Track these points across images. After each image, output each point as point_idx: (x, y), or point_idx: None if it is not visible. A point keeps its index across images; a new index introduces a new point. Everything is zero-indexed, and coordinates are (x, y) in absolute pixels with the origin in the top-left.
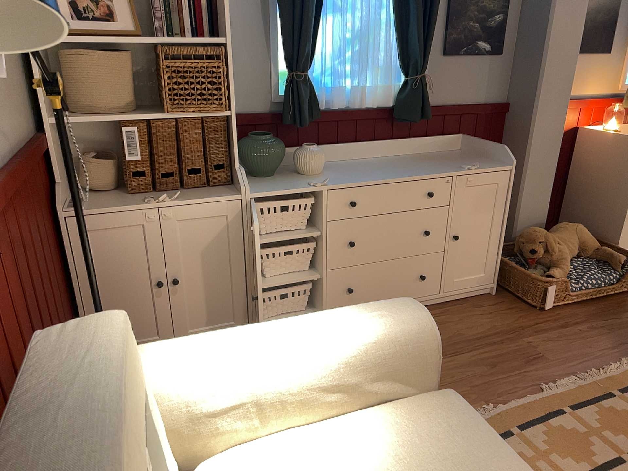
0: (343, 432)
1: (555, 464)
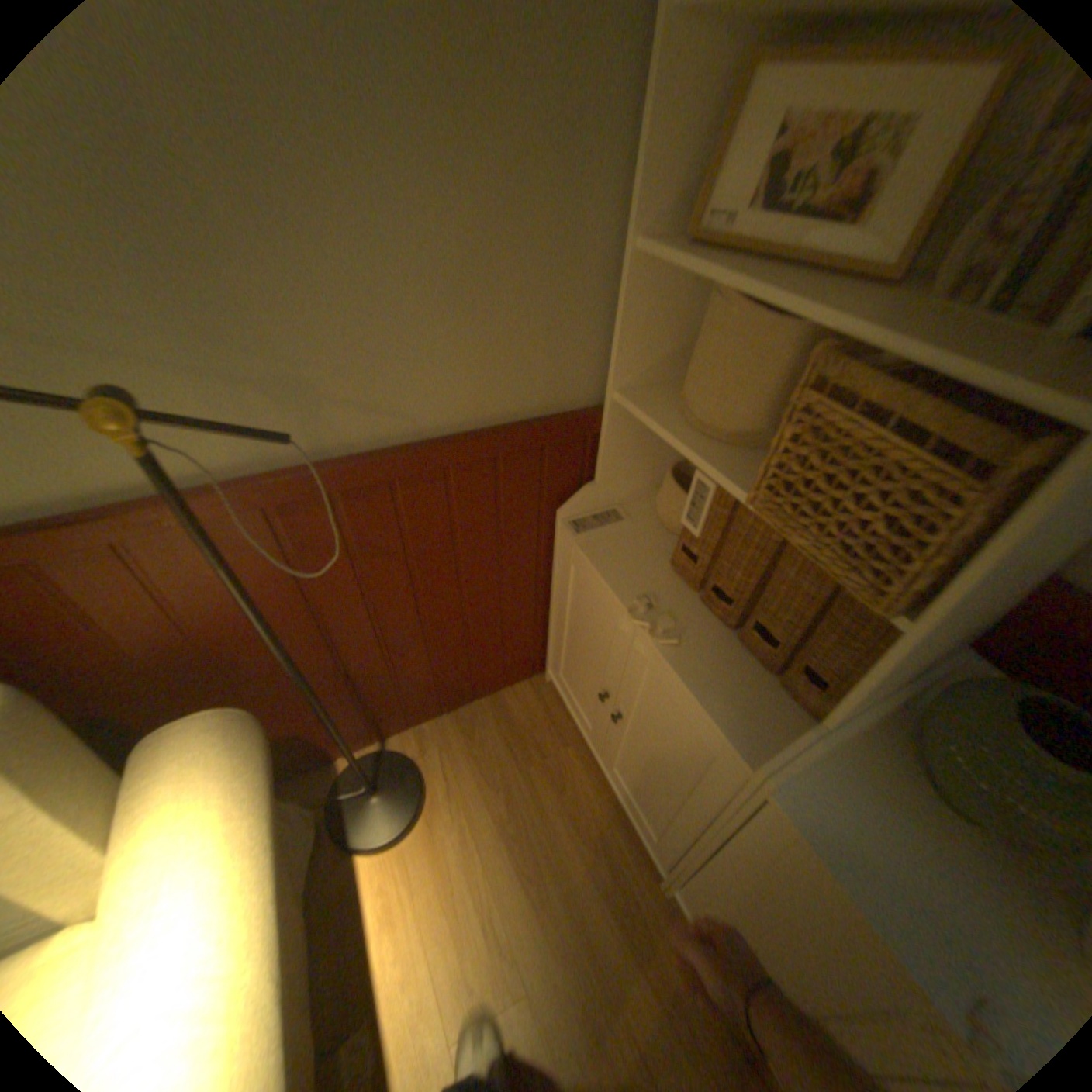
0: None
1: None
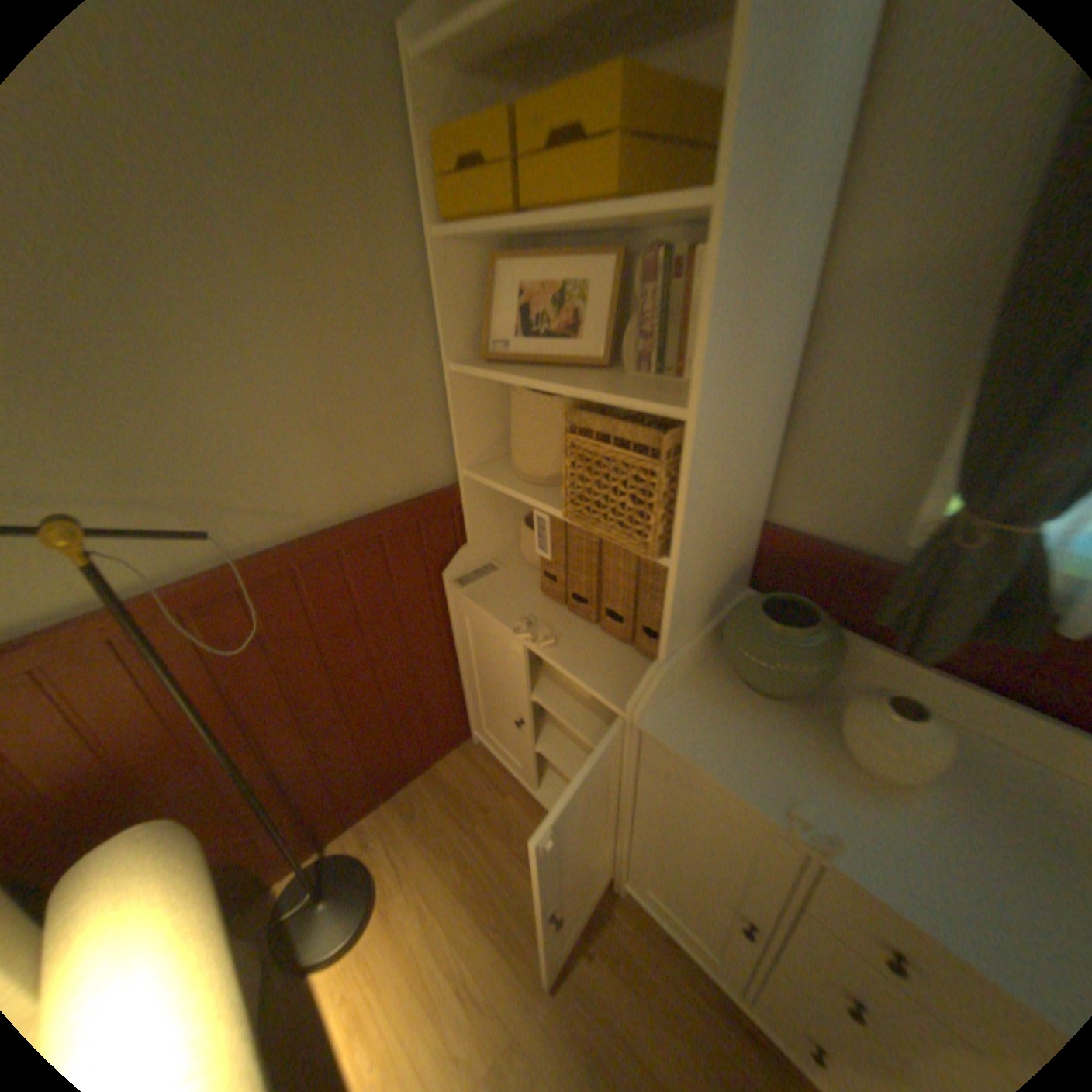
0: None
1: None
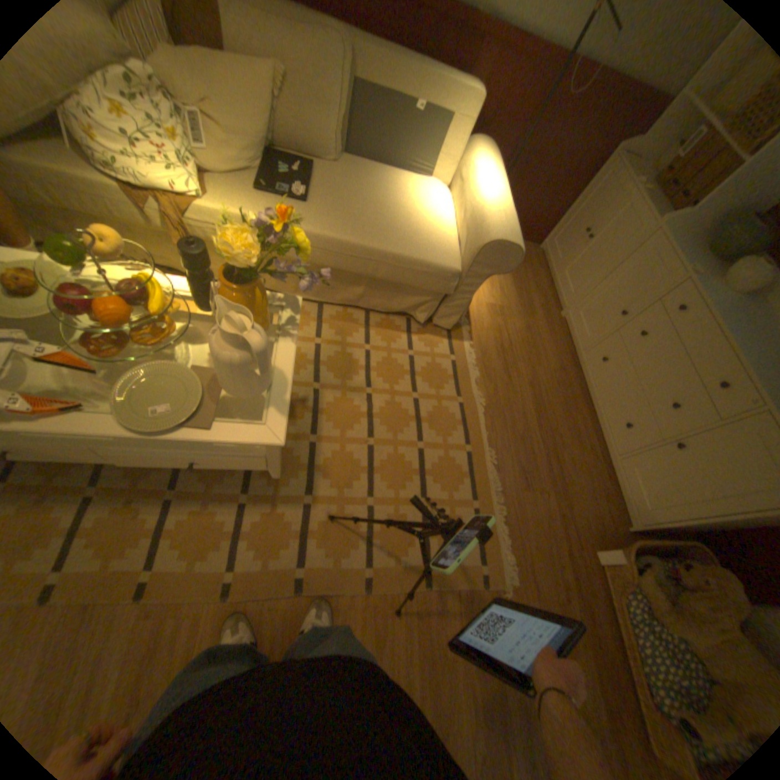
0: (446, 223)
1: (430, 402)
